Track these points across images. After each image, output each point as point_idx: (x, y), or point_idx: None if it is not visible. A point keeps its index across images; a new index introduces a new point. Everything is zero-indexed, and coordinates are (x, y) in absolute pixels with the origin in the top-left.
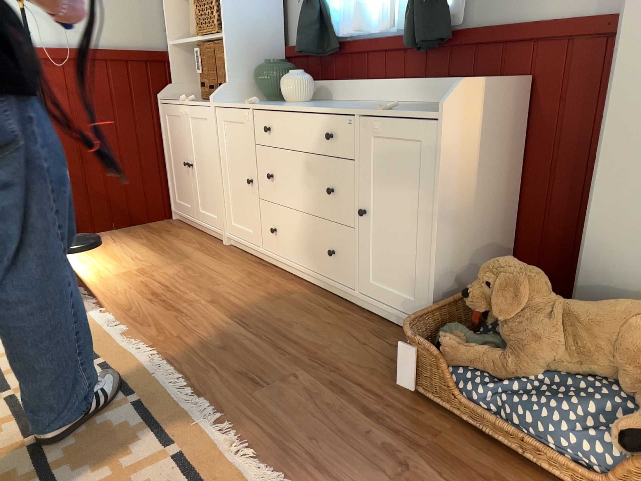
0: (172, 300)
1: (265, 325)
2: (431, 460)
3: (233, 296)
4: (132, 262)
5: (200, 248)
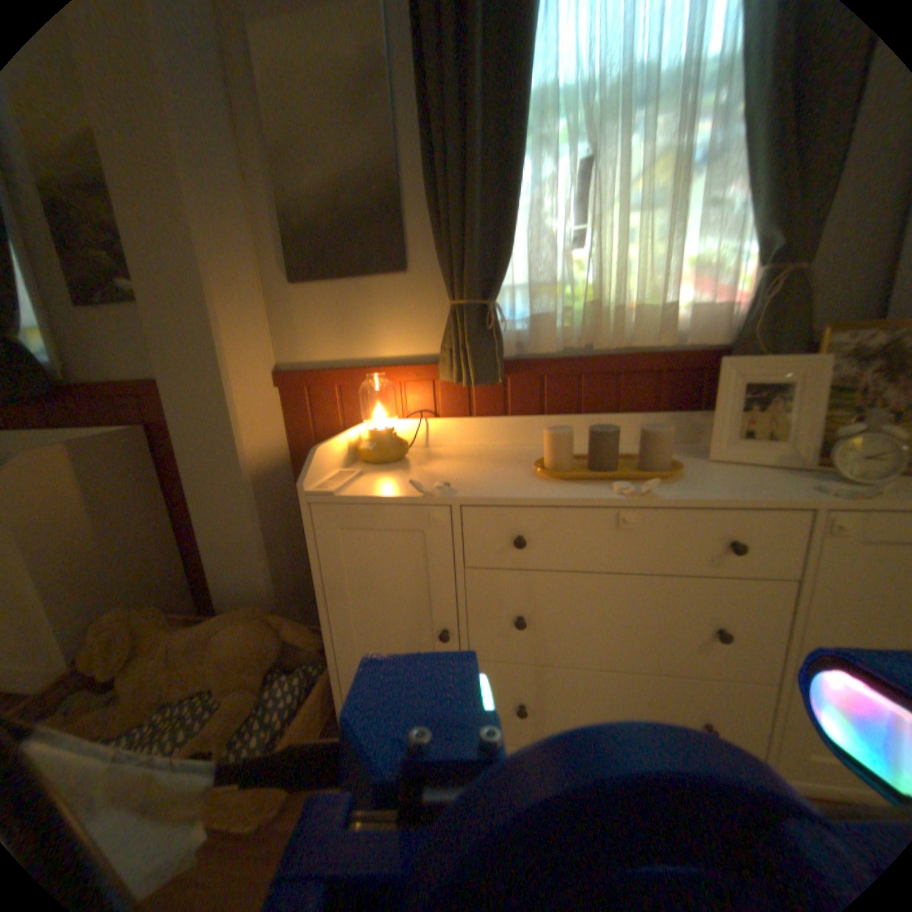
0: None
1: None
2: None
3: None
4: None
5: None
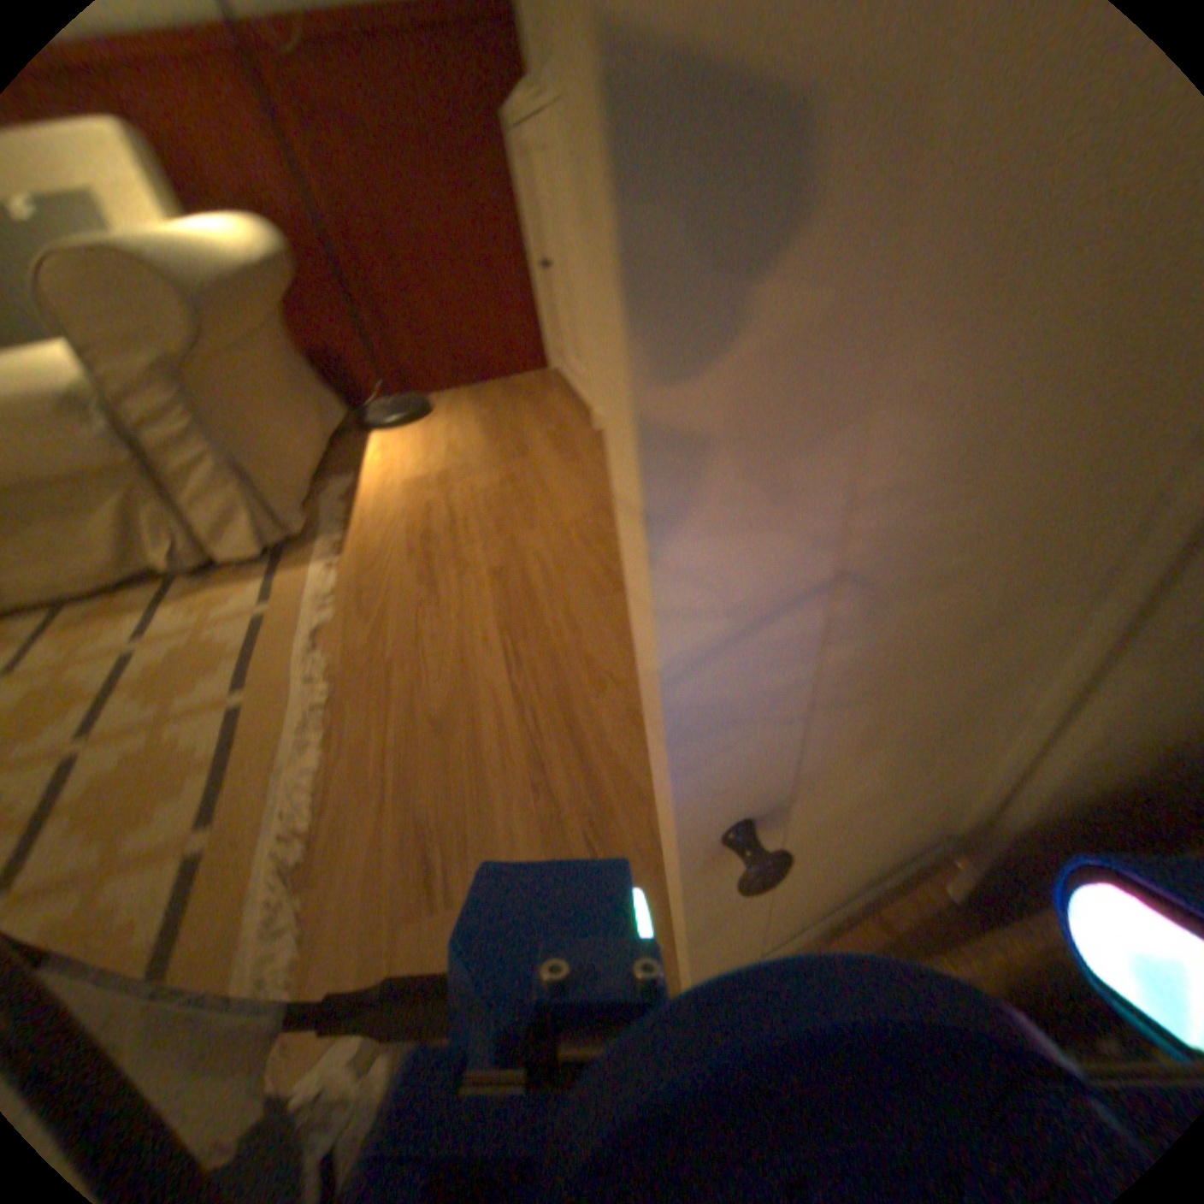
0: (441, 557)
1: (555, 672)
2: None
3: (542, 567)
4: (440, 459)
5: (554, 435)
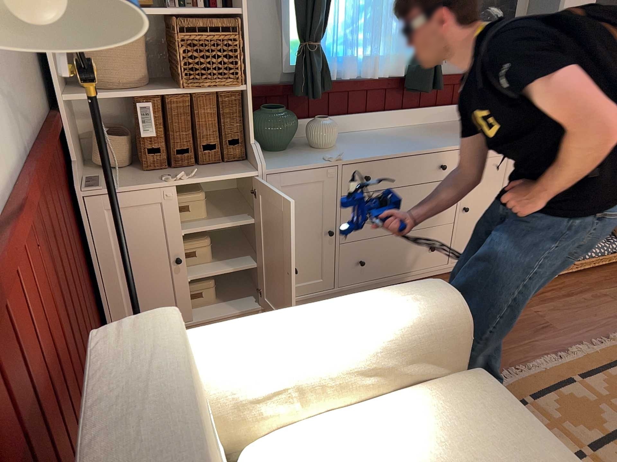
0: None
1: None
2: (599, 288)
3: None
4: None
5: None
